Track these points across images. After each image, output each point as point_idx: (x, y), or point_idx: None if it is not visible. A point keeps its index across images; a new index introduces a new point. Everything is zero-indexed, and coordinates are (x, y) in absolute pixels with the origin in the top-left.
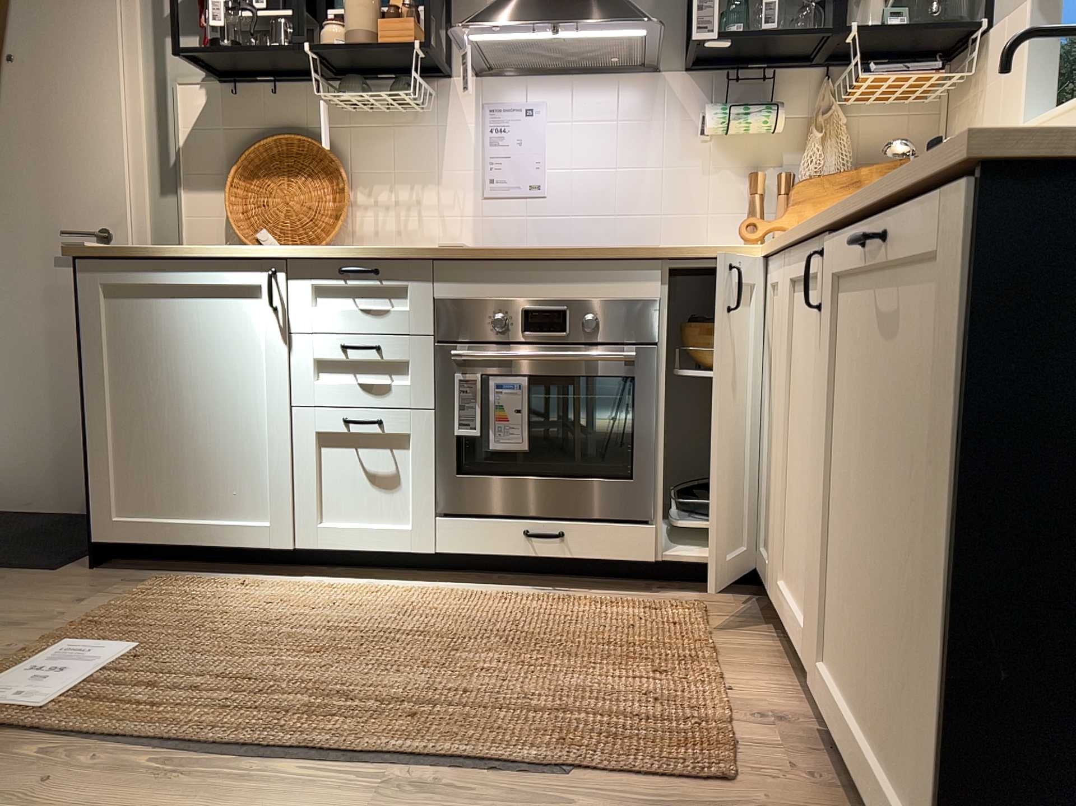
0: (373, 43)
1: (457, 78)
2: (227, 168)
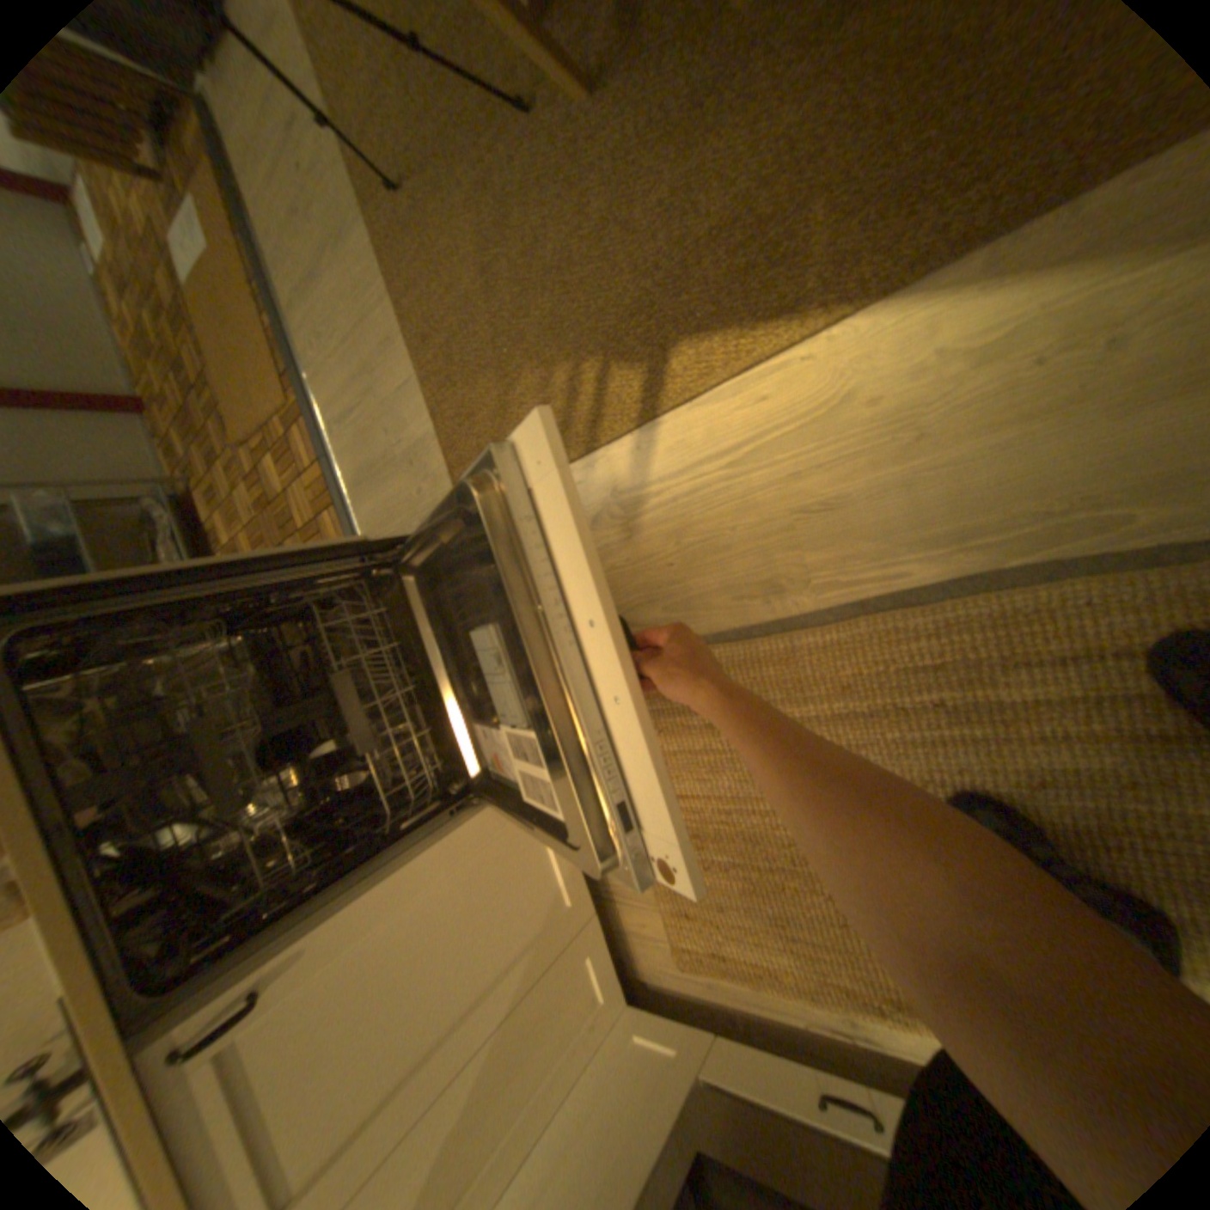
0: None
1: None
2: None
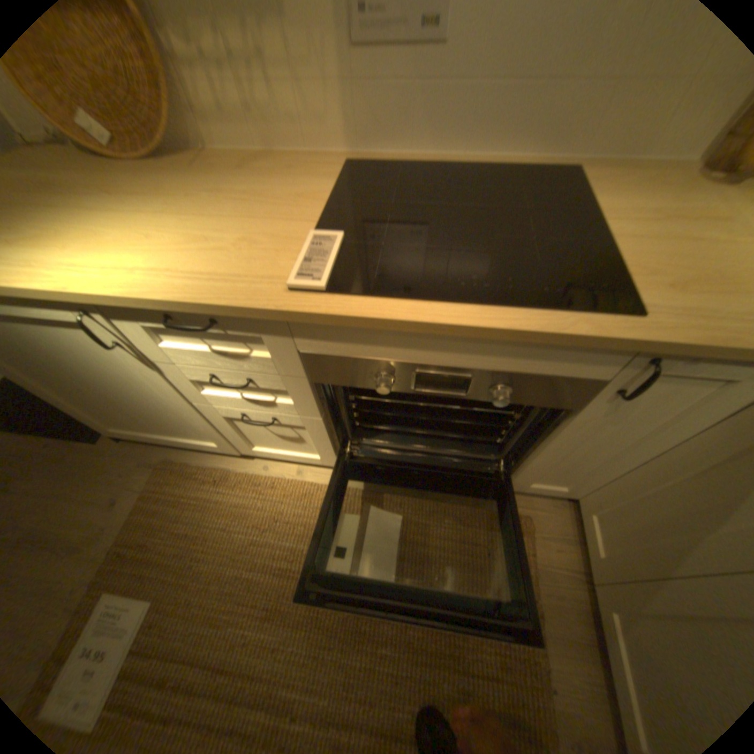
0: None
1: None
2: None
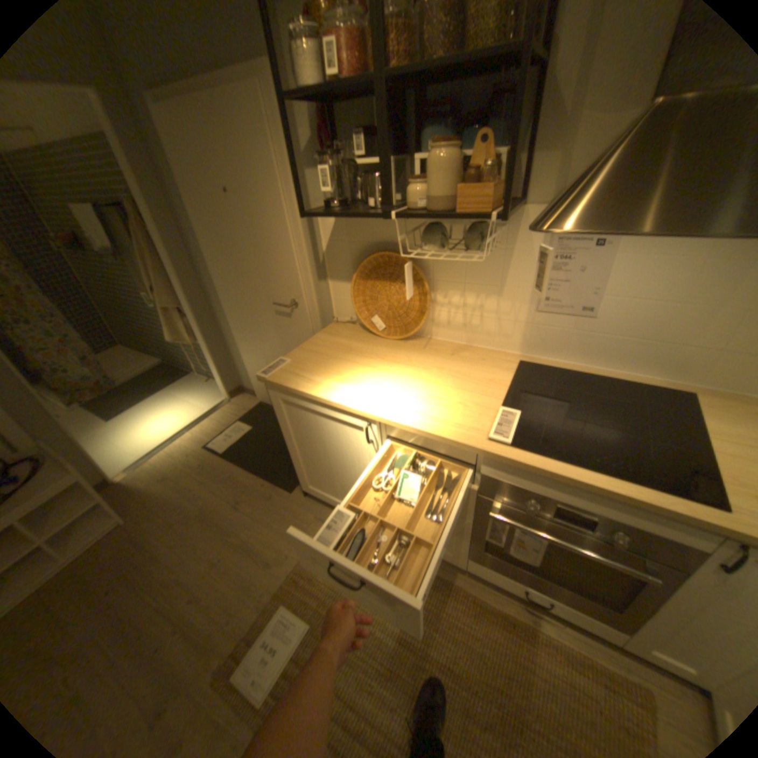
0: (452, 205)
1: (533, 203)
2: (353, 267)
